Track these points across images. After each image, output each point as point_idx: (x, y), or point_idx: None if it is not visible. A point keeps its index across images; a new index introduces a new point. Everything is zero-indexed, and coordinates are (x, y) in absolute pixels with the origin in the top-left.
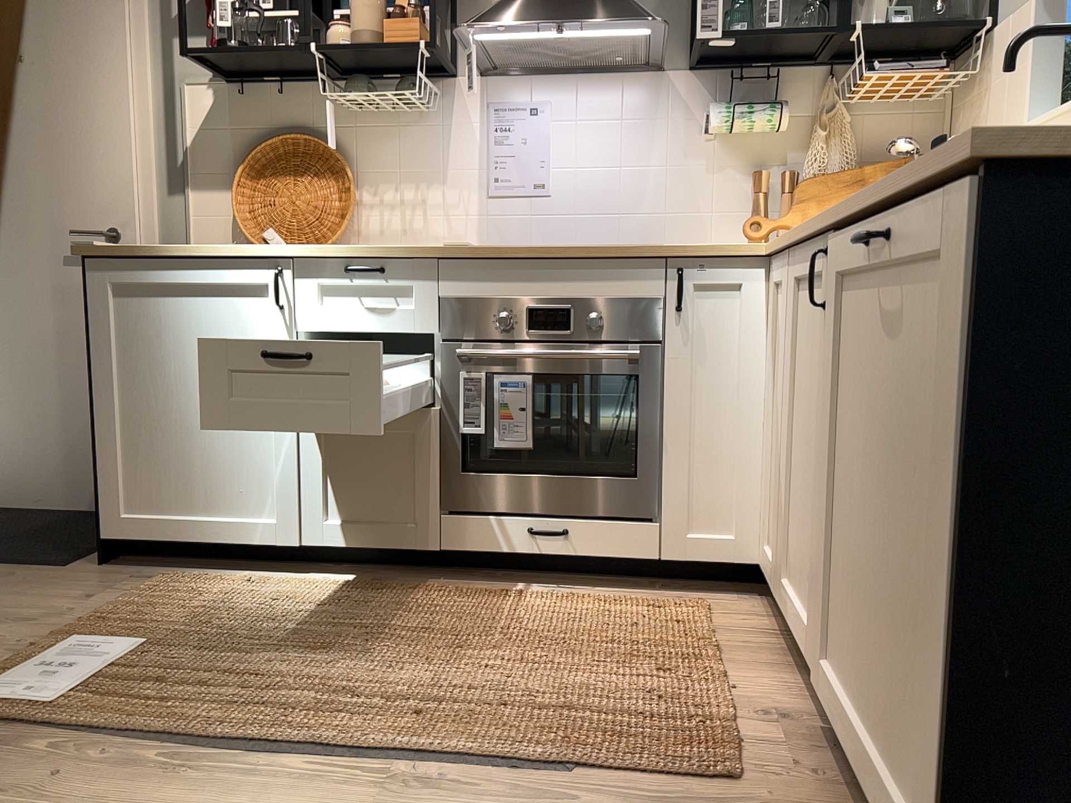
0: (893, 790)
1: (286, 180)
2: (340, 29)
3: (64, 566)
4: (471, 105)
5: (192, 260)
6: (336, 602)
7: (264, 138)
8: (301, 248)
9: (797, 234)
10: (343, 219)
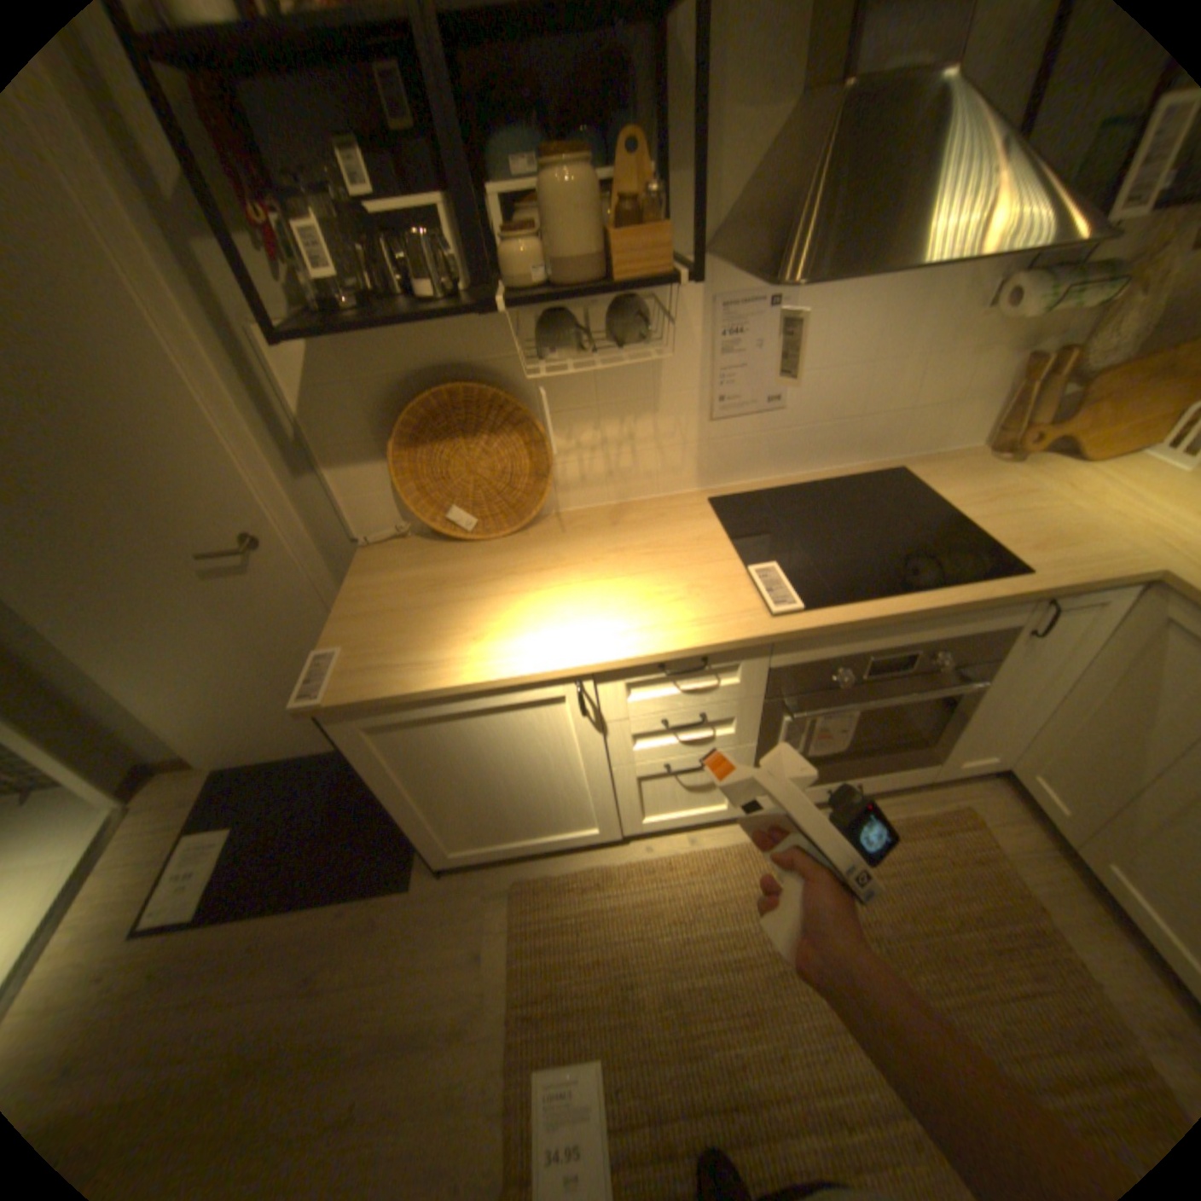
0: None
1: (456, 442)
2: (527, 243)
3: (405, 885)
4: (693, 297)
5: (462, 690)
6: (693, 903)
7: (403, 384)
8: (606, 659)
9: None
10: (541, 477)
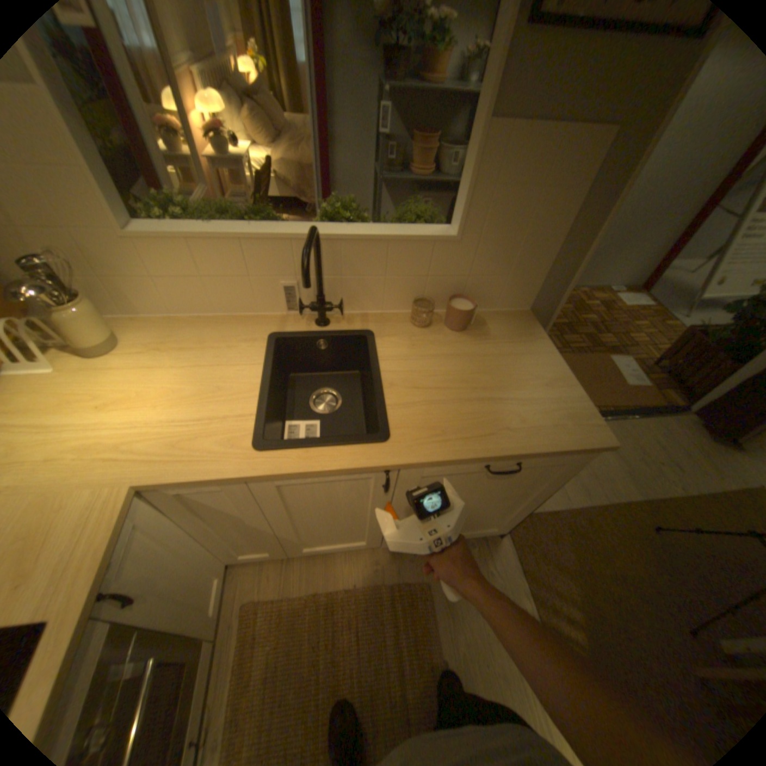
0: (467, 535)
1: None
2: None
3: None
4: None
5: None
6: None
7: None
8: None
9: (282, 472)
10: None
